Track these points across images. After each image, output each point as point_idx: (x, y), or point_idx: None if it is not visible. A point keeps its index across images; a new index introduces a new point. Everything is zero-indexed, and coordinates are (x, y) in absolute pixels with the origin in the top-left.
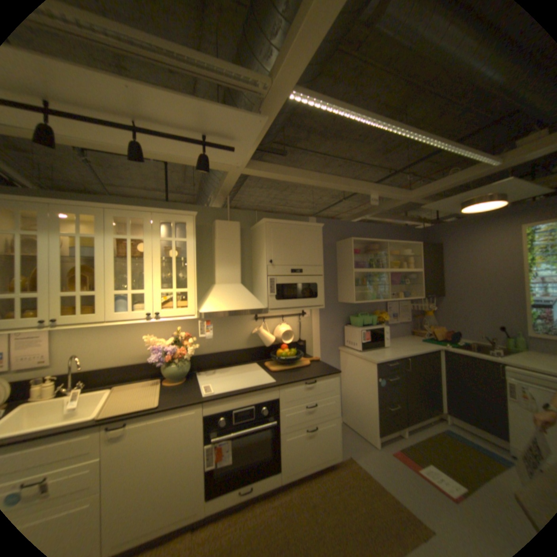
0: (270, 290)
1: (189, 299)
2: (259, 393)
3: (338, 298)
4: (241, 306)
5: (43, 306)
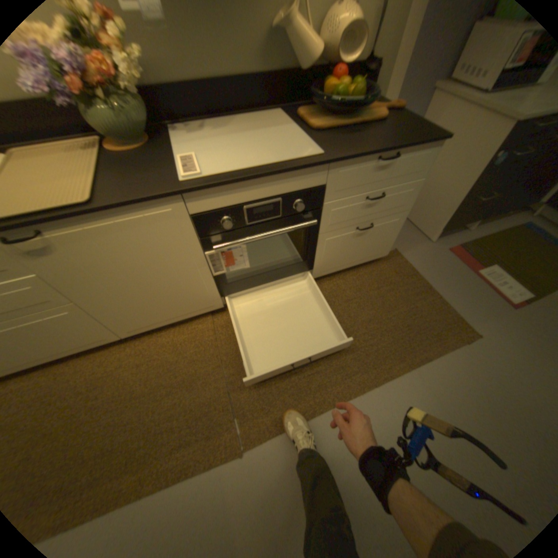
0: None
1: None
2: (290, 176)
3: None
4: None
5: None
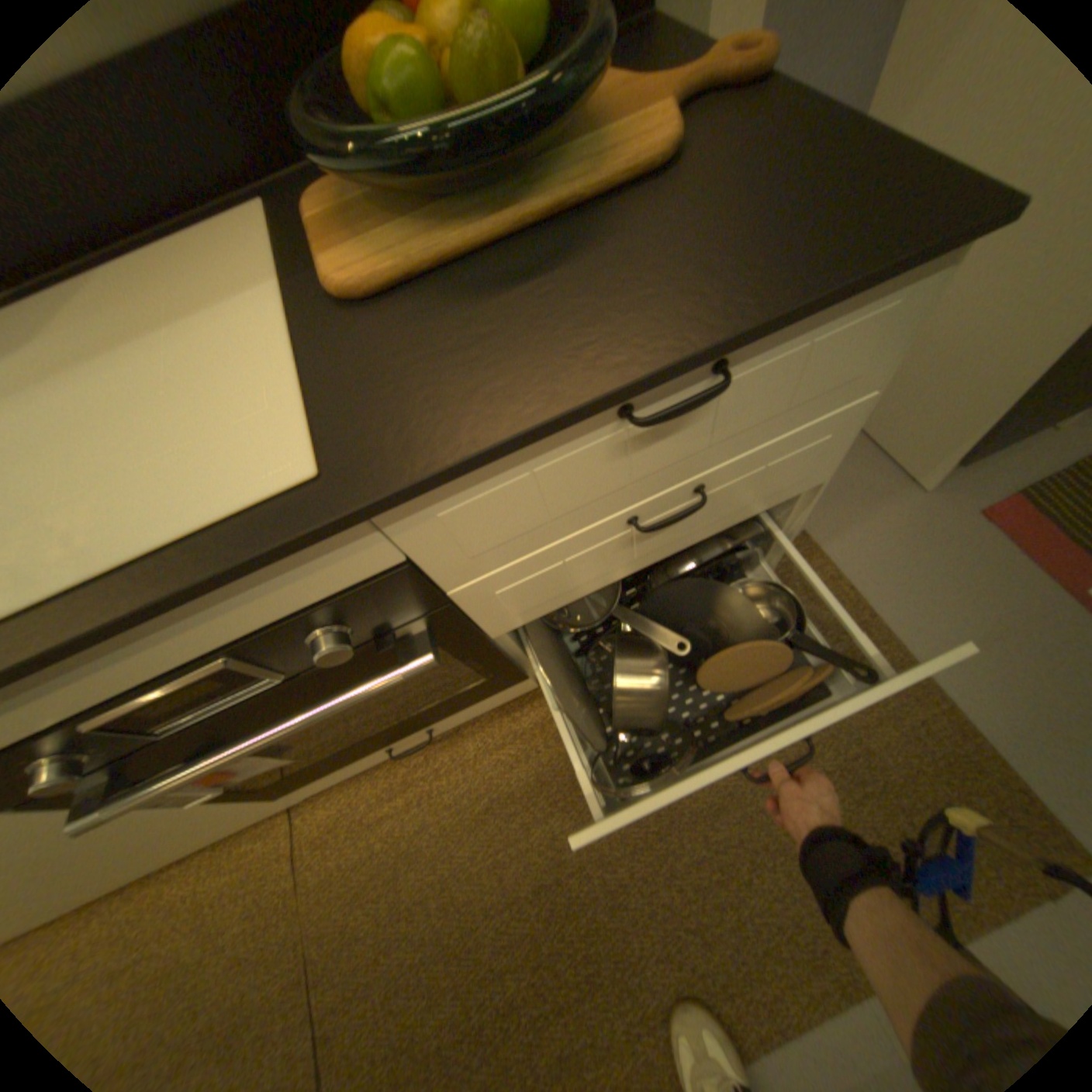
0: None
1: None
2: (186, 609)
3: None
4: None
5: None
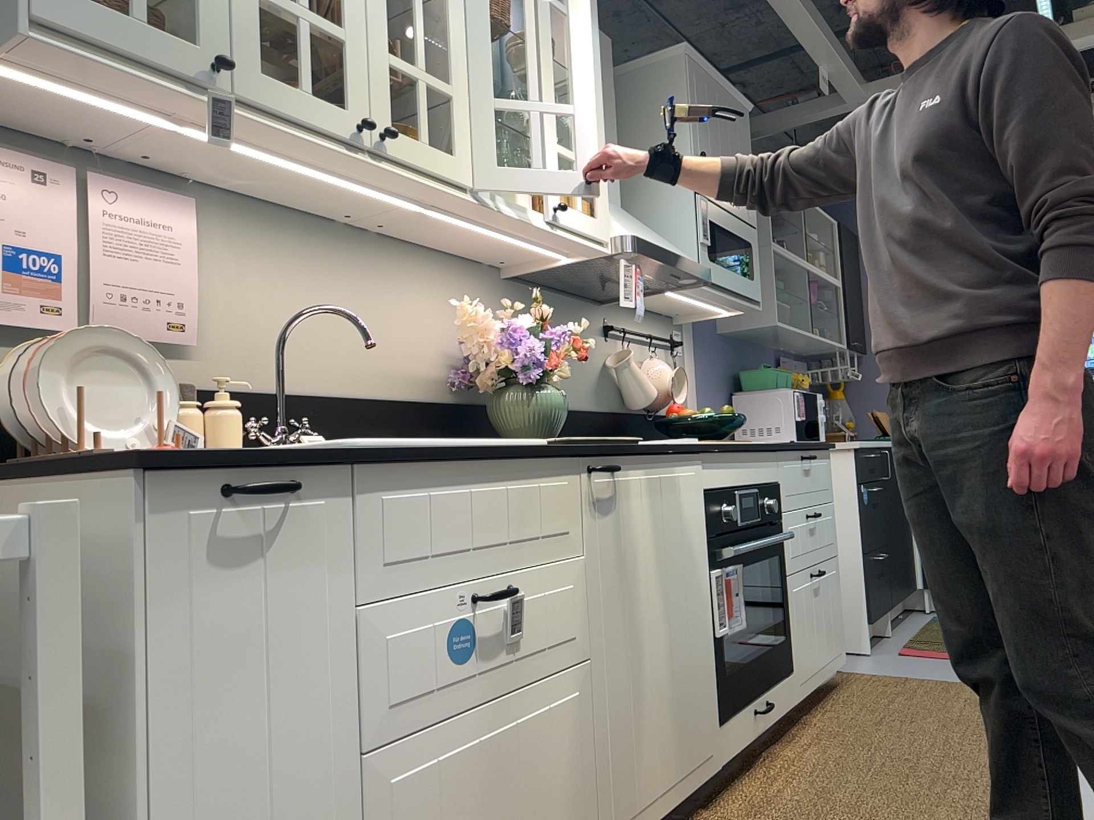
0: (703, 229)
1: (599, 196)
2: (760, 458)
3: (719, 325)
4: (673, 250)
5: (353, 77)
